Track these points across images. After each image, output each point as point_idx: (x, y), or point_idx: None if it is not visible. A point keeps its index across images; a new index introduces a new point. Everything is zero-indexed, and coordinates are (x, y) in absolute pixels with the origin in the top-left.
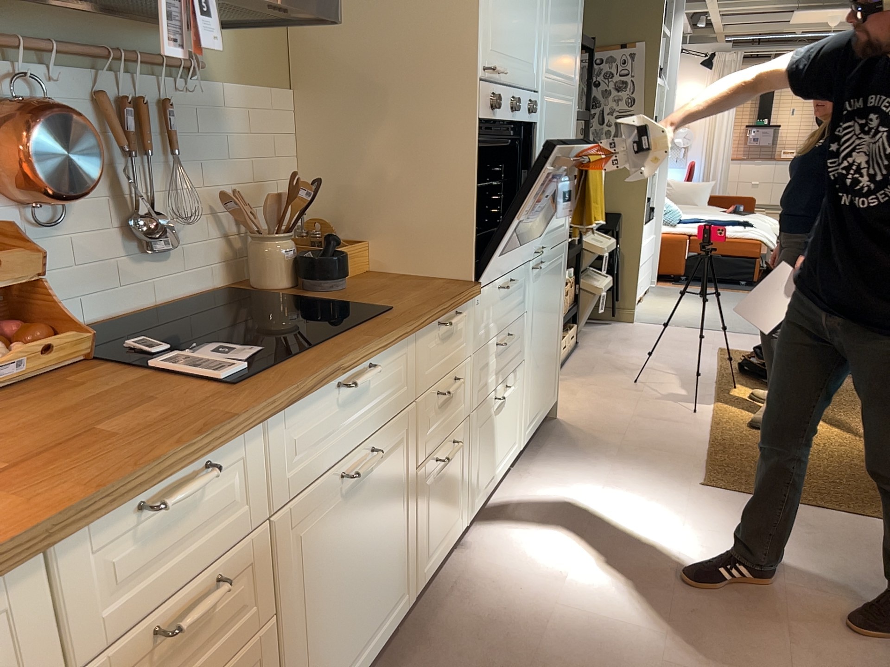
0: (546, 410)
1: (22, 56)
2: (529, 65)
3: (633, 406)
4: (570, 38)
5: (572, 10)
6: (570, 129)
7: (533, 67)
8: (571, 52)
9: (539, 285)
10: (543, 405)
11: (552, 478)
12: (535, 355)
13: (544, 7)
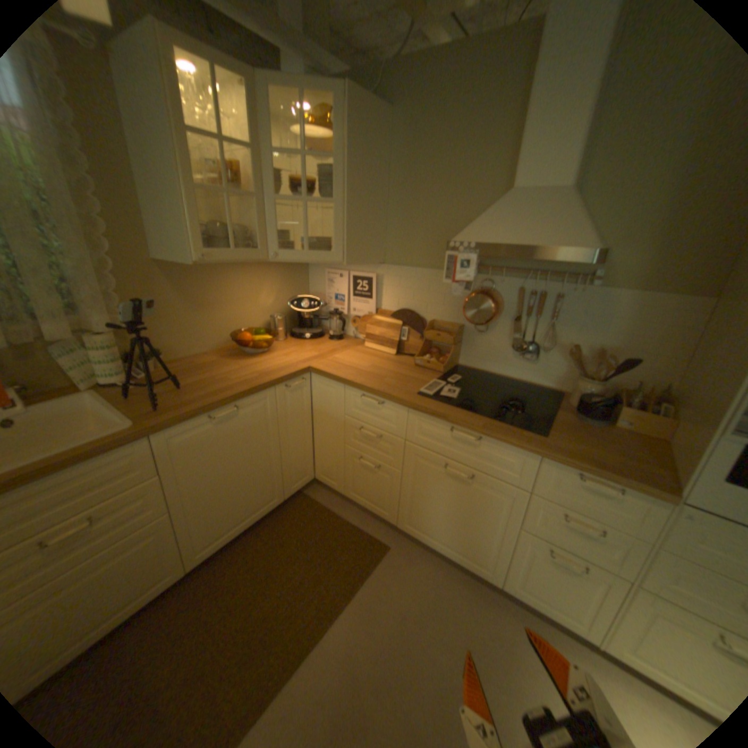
0: None
1: (495, 273)
2: None
3: None
4: None
5: None
6: None
7: None
8: None
9: None
10: None
11: None
12: None
13: None
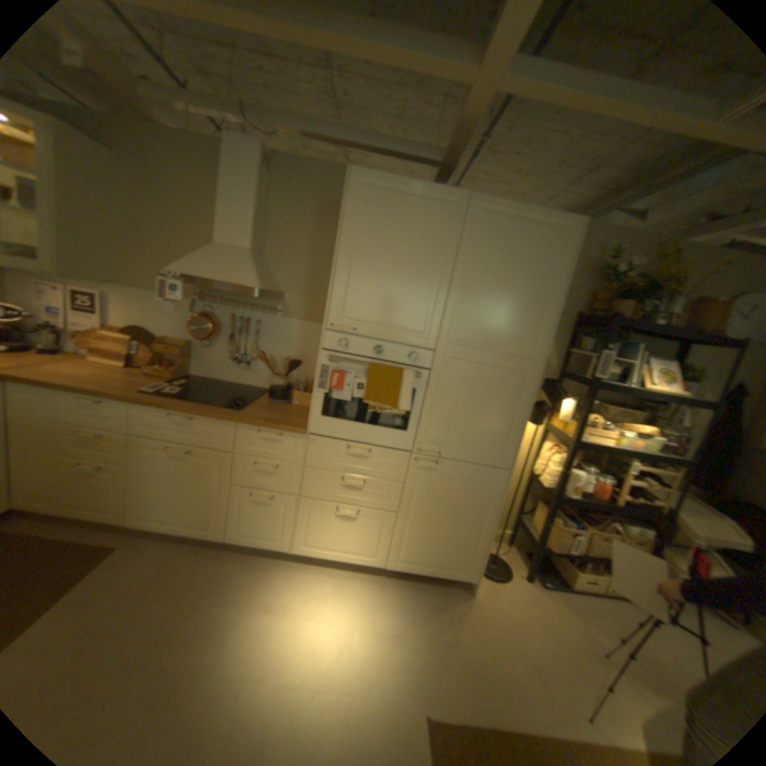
0: (444, 575)
1: (212, 302)
2: (411, 331)
3: (546, 657)
4: (513, 322)
5: (518, 303)
6: (513, 388)
7: (421, 333)
8: (518, 333)
9: (427, 475)
10: (438, 567)
11: (381, 602)
12: (416, 520)
13: (446, 298)
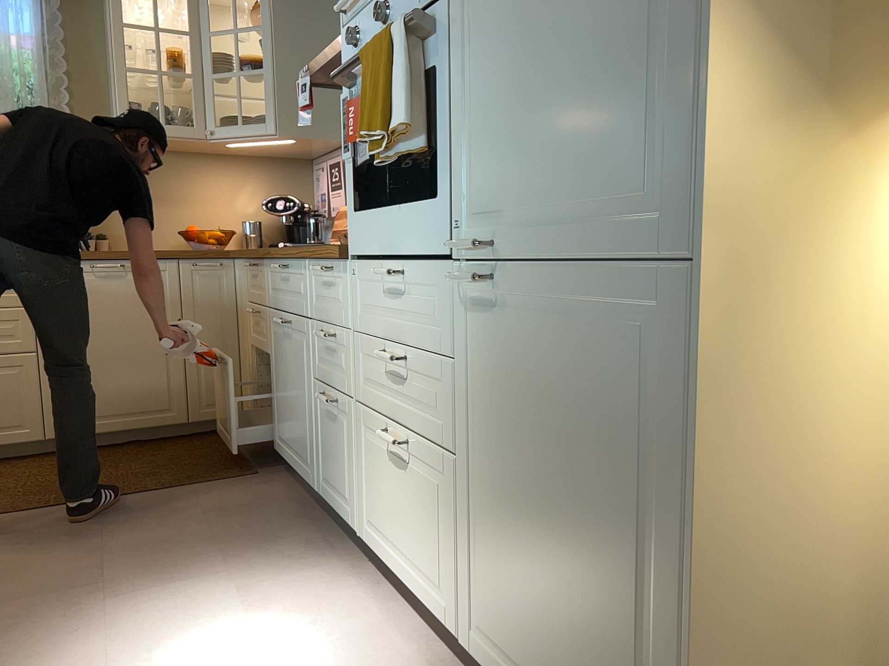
0: None
1: None
2: None
3: None
4: None
5: None
6: None
7: None
8: None
9: (492, 329)
10: None
11: None
12: (493, 493)
13: None
